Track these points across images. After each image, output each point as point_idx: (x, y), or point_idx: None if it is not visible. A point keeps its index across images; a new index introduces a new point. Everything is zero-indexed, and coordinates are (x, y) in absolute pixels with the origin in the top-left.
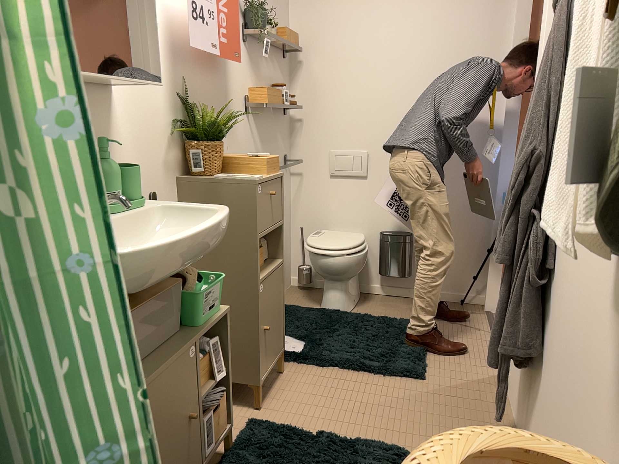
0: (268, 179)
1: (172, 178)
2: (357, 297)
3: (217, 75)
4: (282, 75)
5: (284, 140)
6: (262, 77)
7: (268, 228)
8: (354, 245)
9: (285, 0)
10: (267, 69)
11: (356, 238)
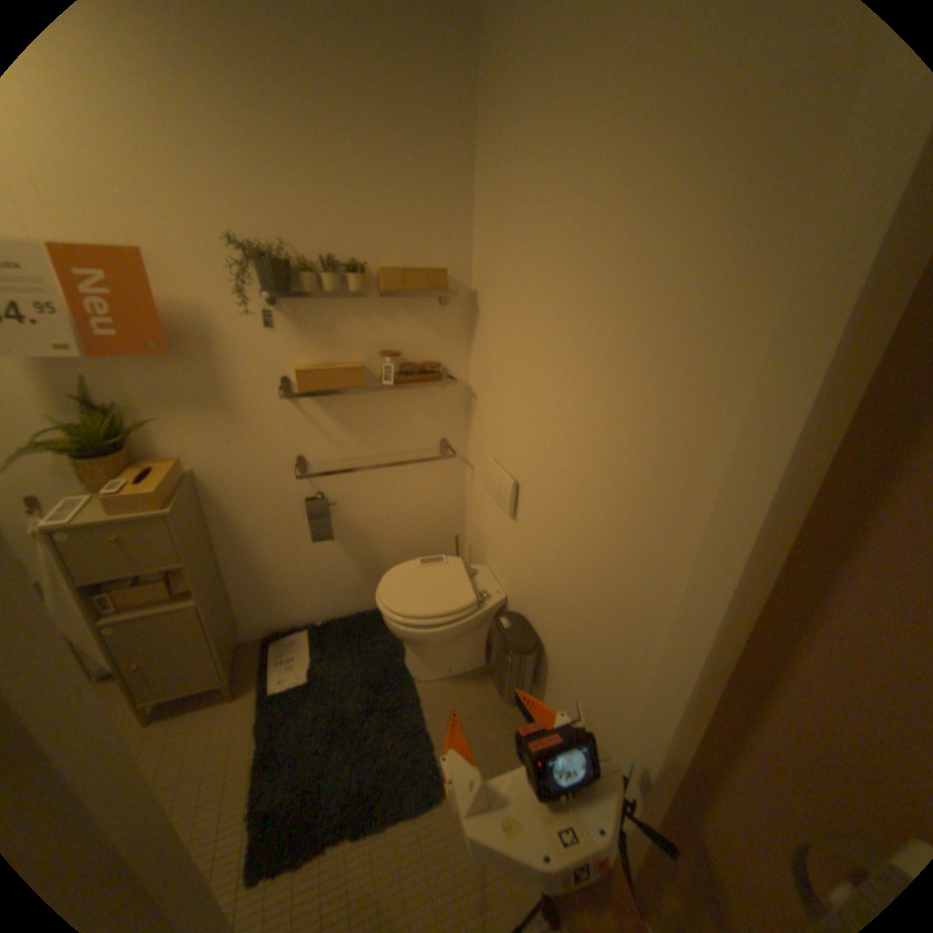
0: (88, 525)
1: (66, 482)
2: (462, 666)
3: (173, 359)
4: (432, 326)
5: (439, 418)
6: (343, 340)
7: (113, 576)
8: (410, 613)
9: (451, 194)
10: (365, 326)
11: (448, 599)
